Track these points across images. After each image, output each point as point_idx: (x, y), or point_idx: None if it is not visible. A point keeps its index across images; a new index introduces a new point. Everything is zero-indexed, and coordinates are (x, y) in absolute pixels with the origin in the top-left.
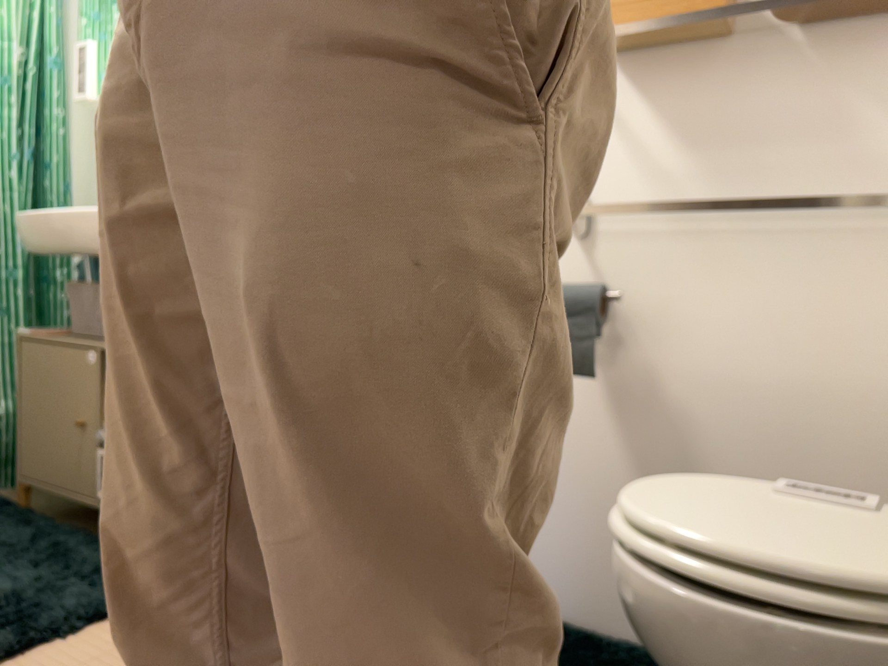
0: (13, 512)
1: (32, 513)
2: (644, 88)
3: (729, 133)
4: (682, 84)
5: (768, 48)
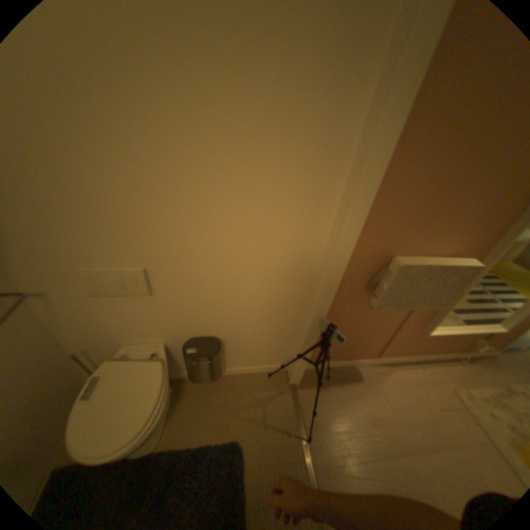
0: None
1: None
2: None
3: None
4: None
5: None
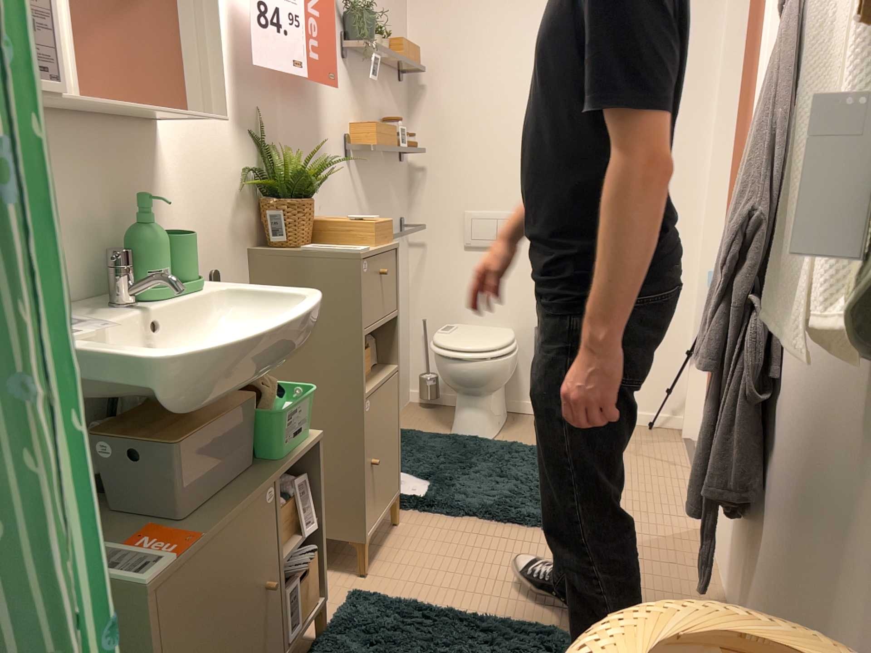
0: None
1: None
2: (362, 176)
3: (377, 201)
4: (368, 176)
5: (381, 165)
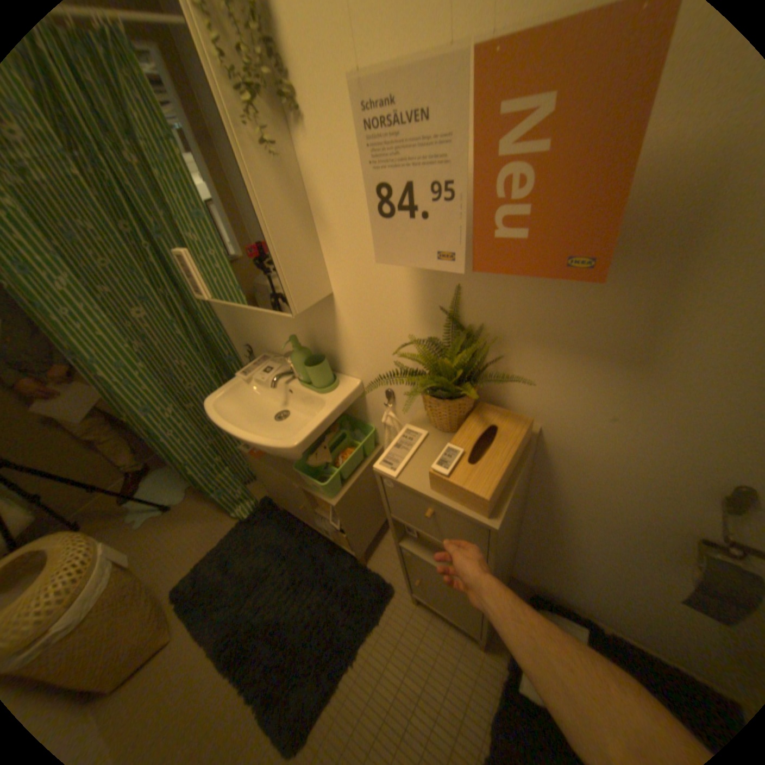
0: (280, 518)
1: (289, 514)
2: None
3: None
4: None
5: None
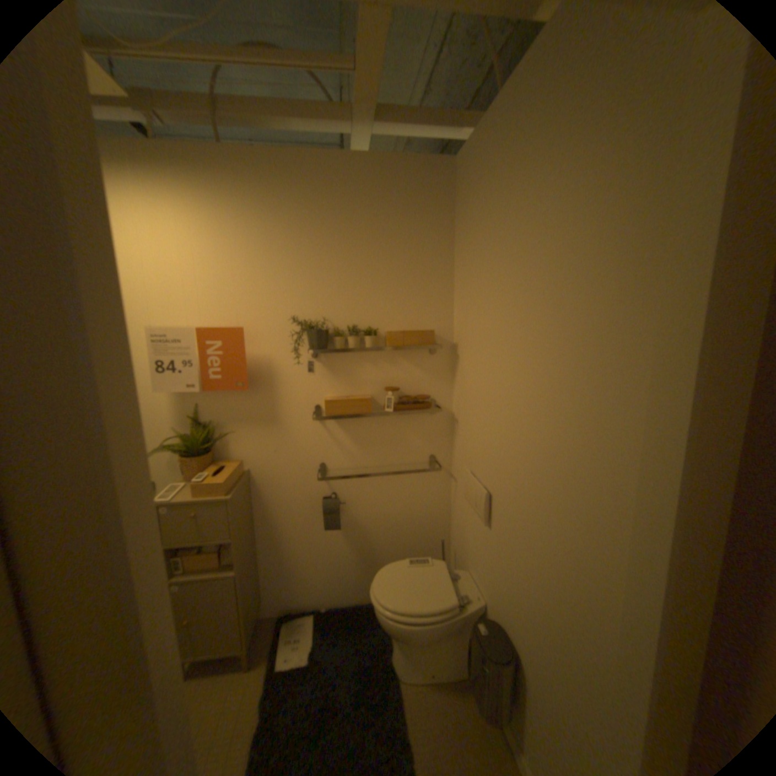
0: None
1: None
2: (341, 425)
3: (371, 441)
4: (354, 425)
5: (381, 415)
